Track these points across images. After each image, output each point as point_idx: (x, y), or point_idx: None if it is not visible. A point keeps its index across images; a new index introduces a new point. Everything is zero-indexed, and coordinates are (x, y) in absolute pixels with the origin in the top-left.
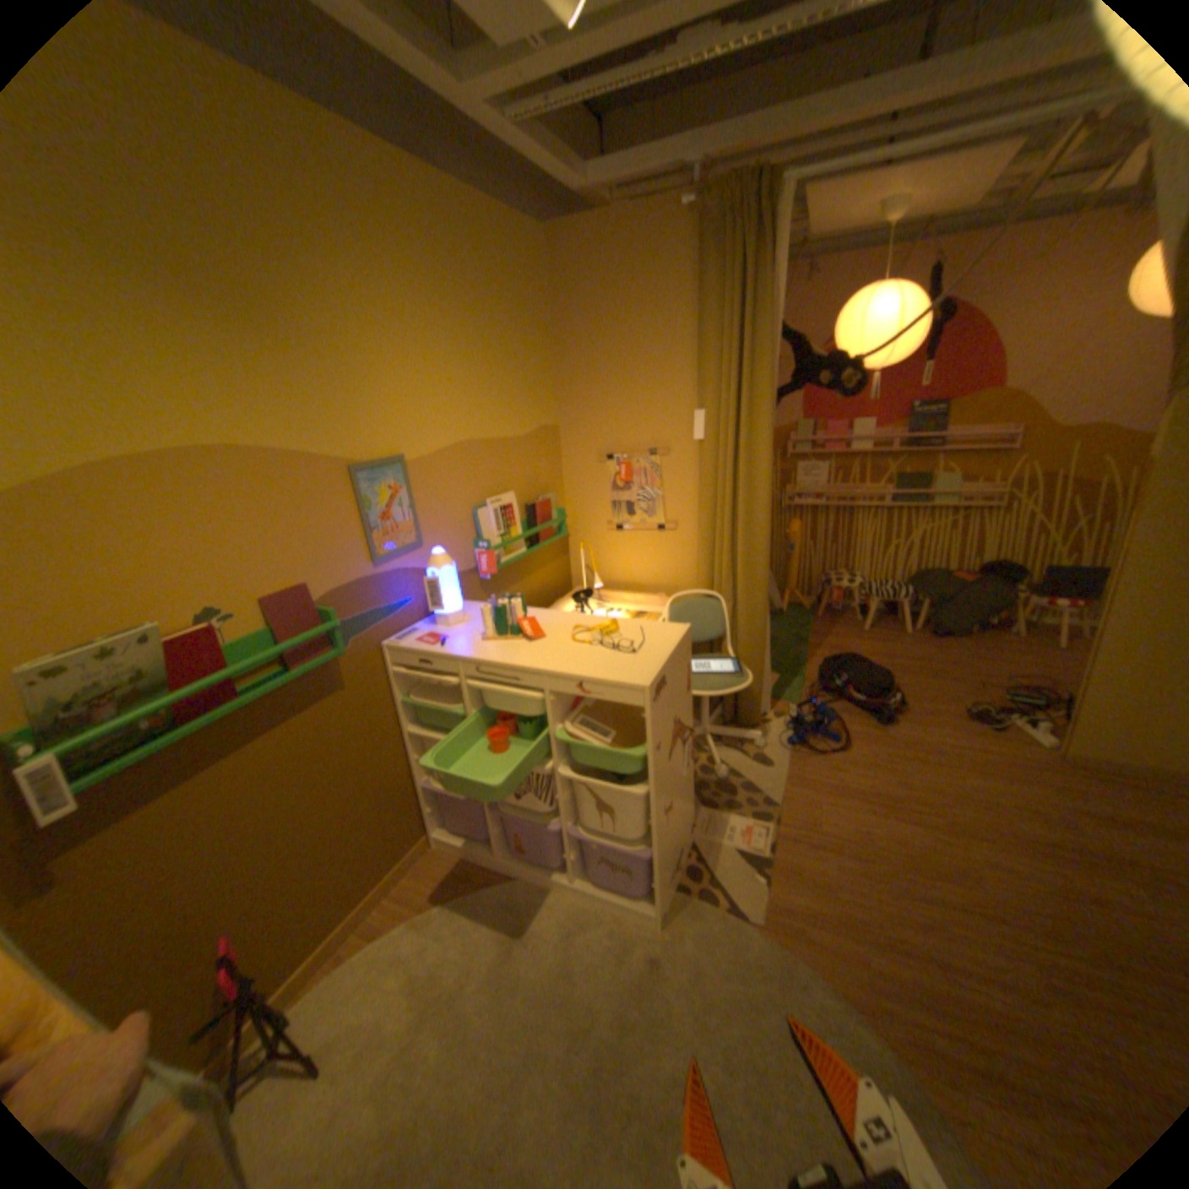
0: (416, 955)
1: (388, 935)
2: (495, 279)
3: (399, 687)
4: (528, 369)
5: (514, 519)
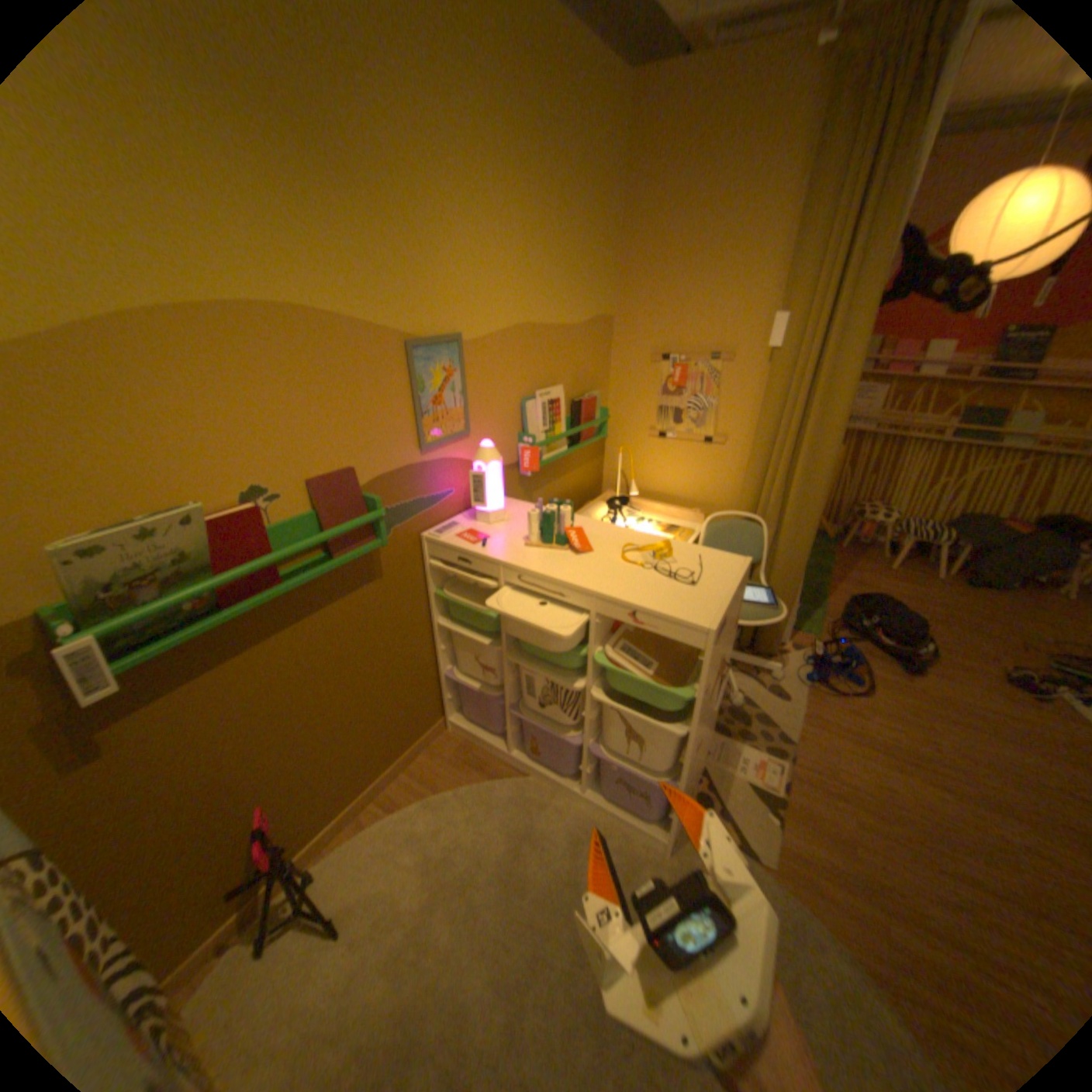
0: (430, 835)
1: (405, 809)
2: (576, 133)
3: (434, 579)
4: (594, 248)
5: (560, 415)
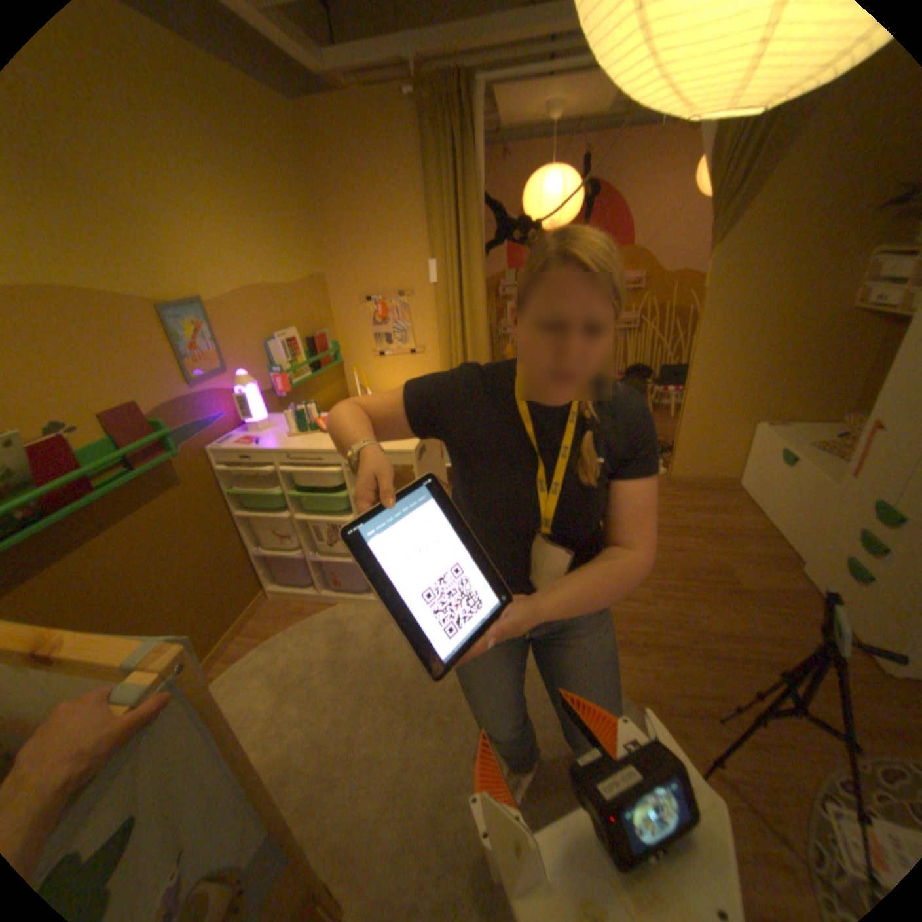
0: (269, 663)
1: (245, 657)
2: (256, 148)
3: (225, 481)
4: (294, 227)
5: (299, 350)
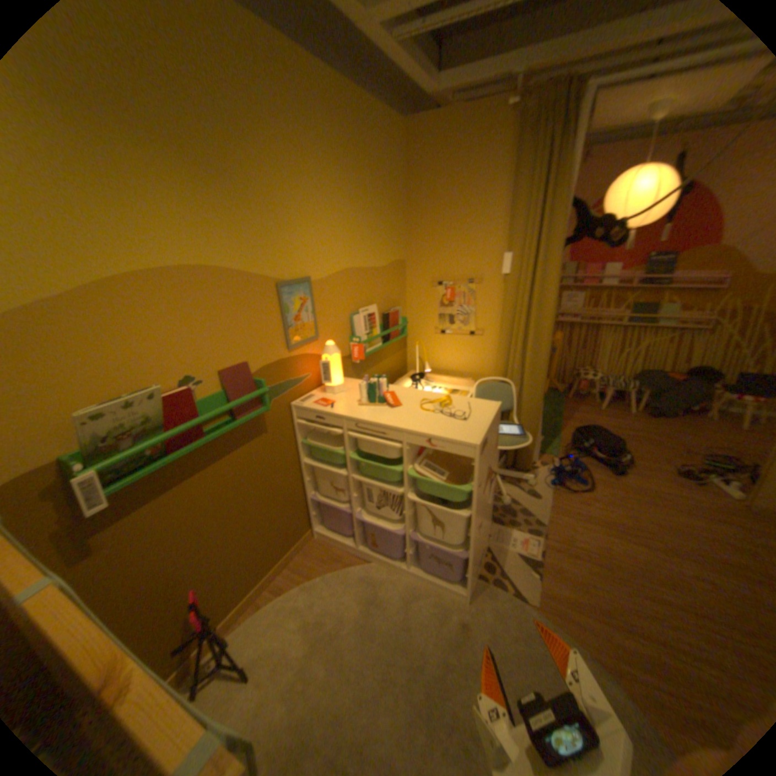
0: (308, 607)
1: (289, 592)
2: (373, 155)
3: (301, 432)
4: (390, 220)
5: (376, 323)
